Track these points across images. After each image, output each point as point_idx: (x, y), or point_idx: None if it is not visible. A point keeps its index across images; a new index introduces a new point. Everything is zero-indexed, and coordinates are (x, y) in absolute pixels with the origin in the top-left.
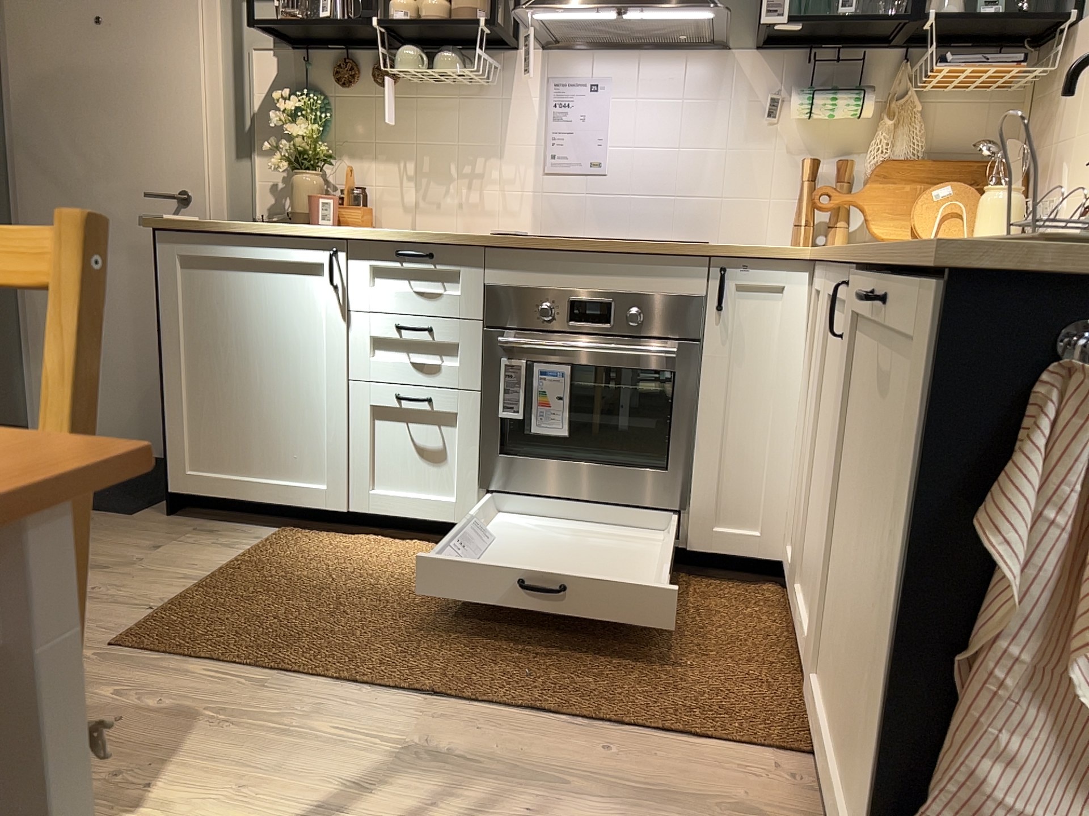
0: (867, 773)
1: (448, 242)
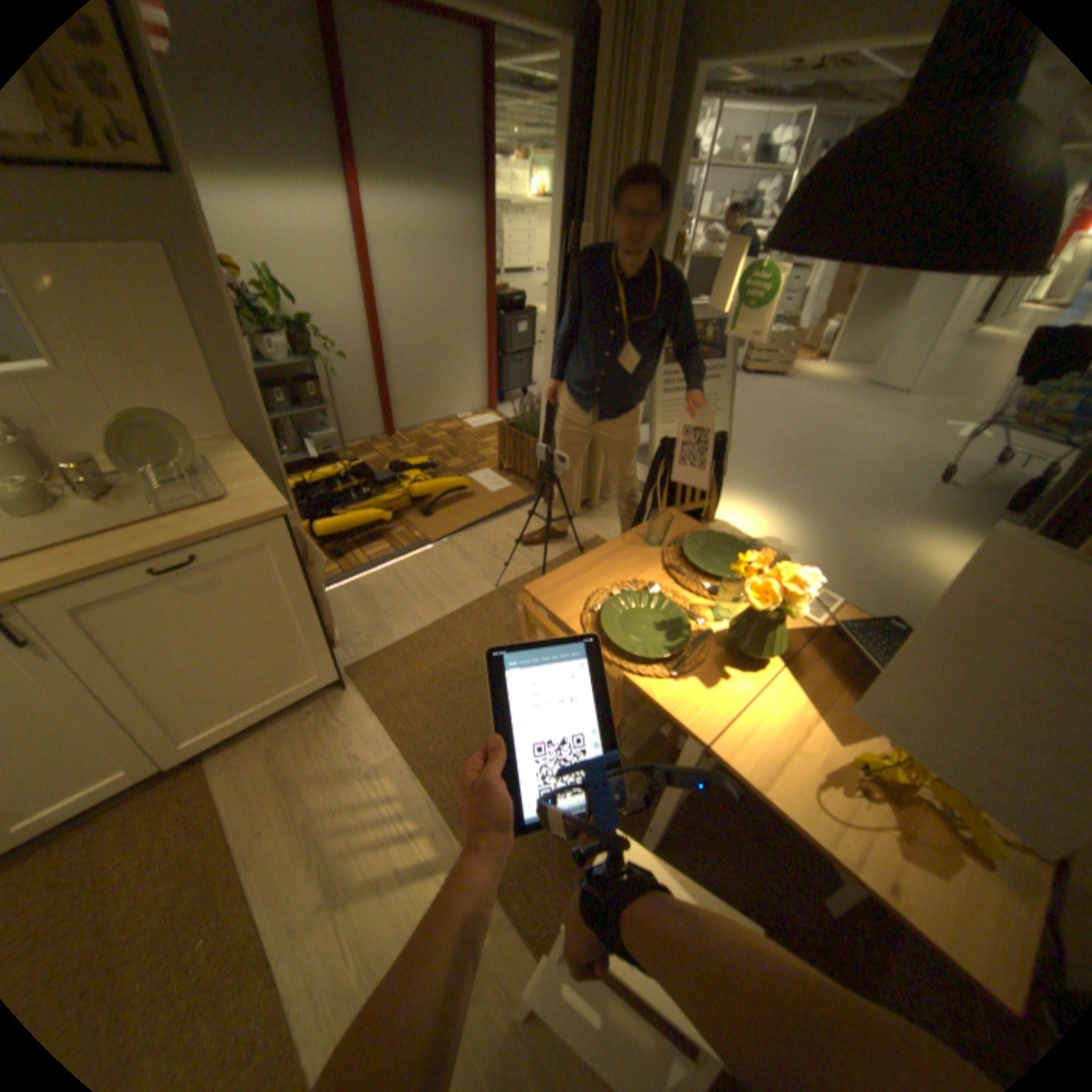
0: (313, 651)
1: None
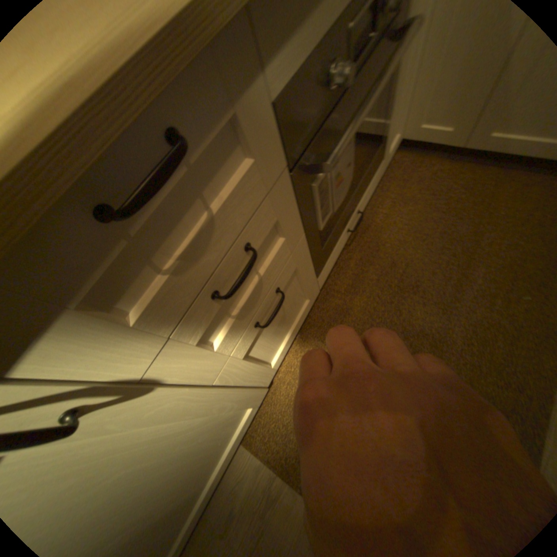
0: None
1: (191, 58)
